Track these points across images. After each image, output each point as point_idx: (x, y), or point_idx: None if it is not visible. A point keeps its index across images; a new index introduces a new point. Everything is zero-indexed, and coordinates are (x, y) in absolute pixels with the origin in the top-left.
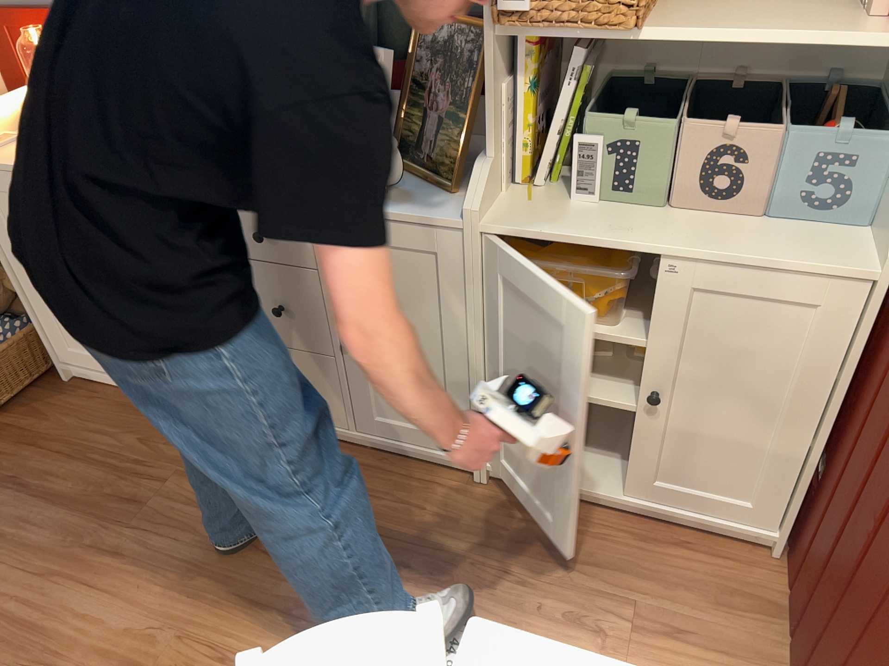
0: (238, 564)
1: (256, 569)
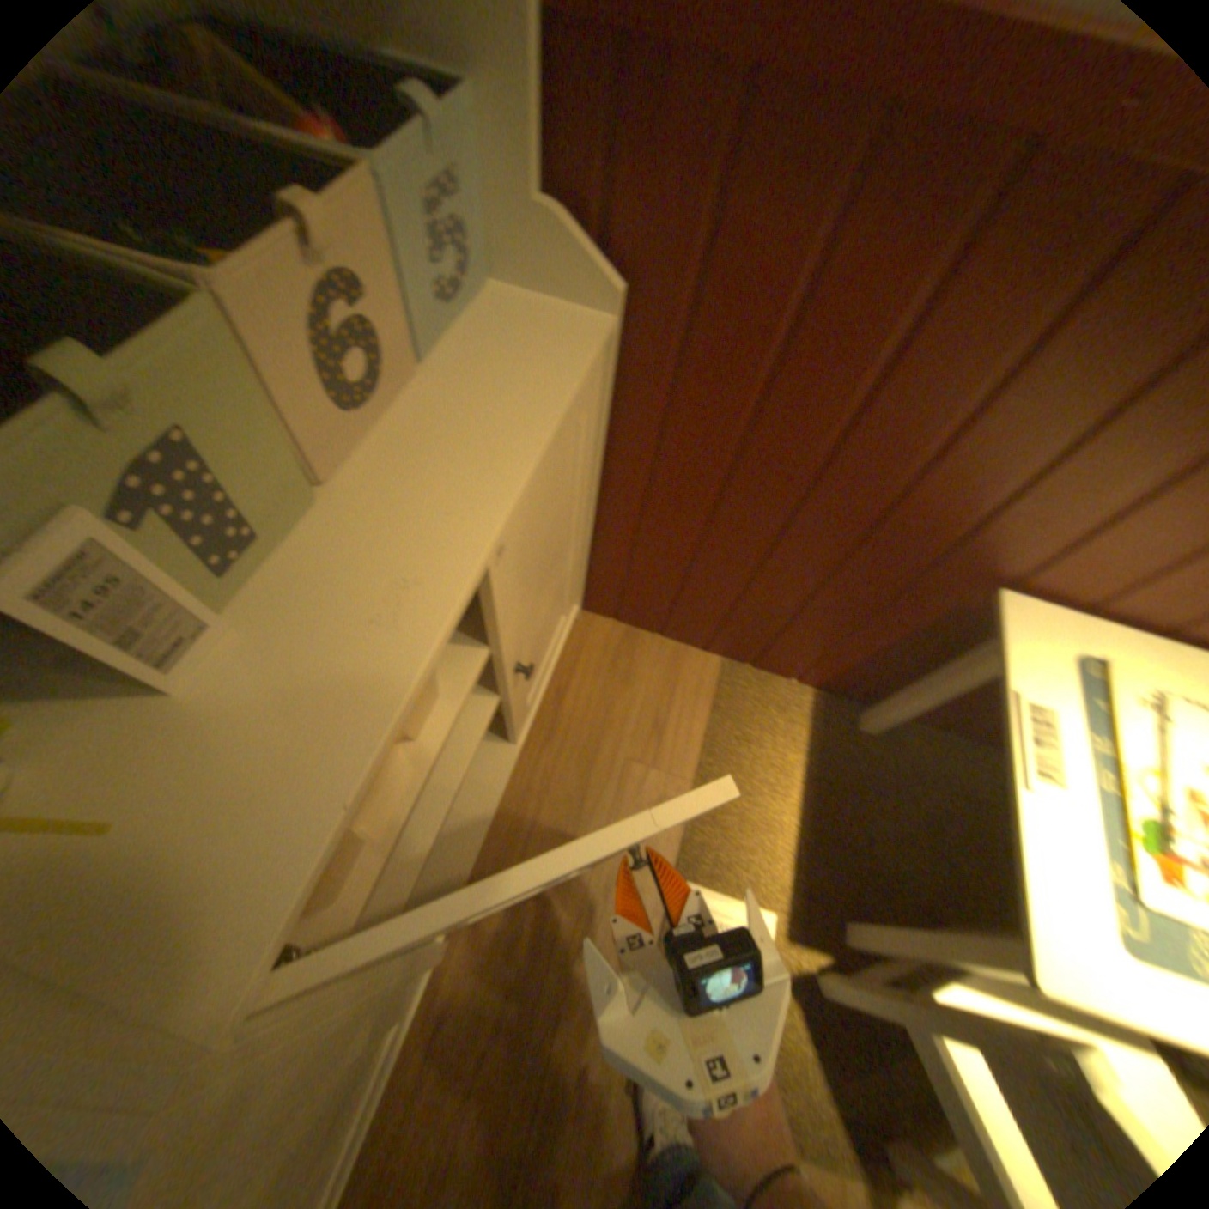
0: None
1: None
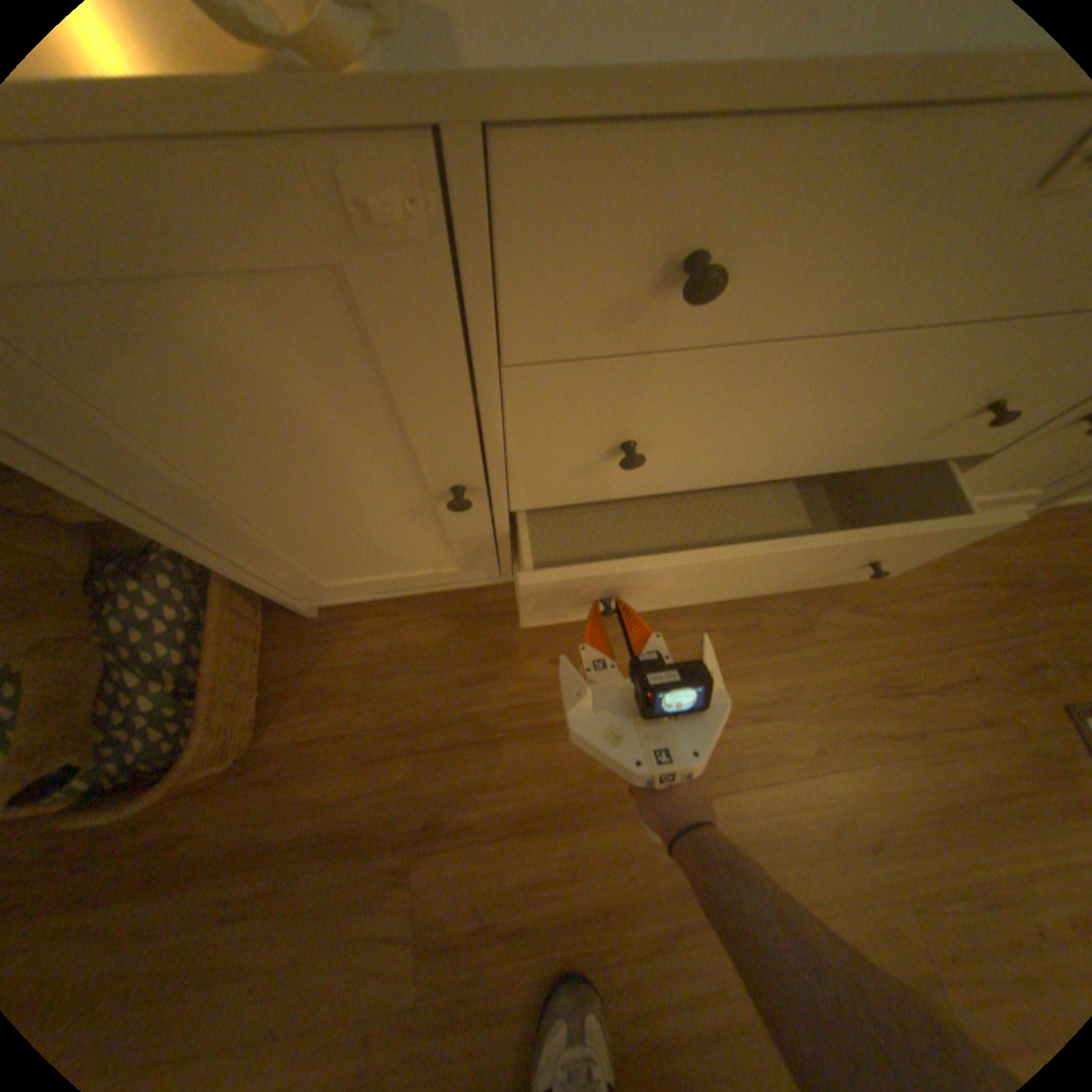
0: (882, 781)
1: (909, 775)
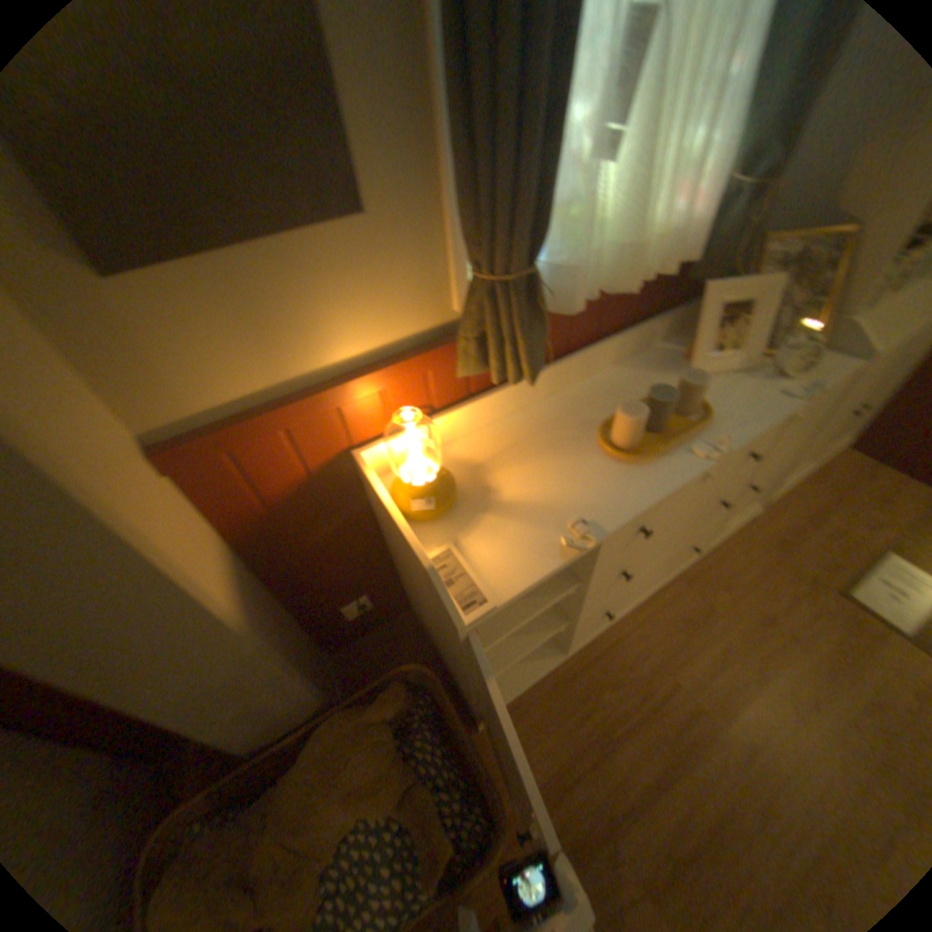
0: (793, 670)
1: (801, 661)
